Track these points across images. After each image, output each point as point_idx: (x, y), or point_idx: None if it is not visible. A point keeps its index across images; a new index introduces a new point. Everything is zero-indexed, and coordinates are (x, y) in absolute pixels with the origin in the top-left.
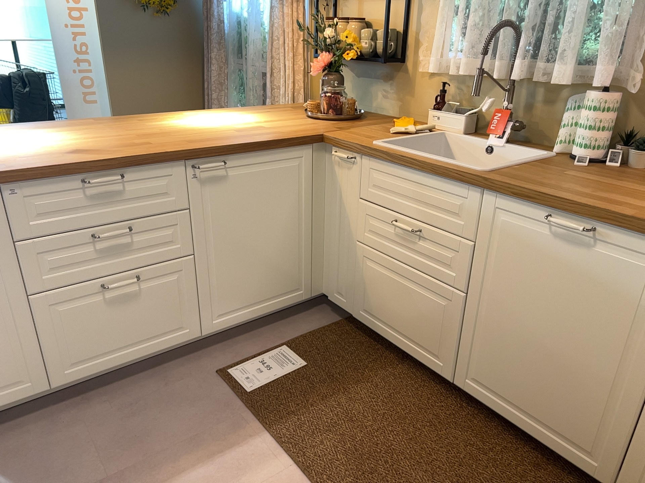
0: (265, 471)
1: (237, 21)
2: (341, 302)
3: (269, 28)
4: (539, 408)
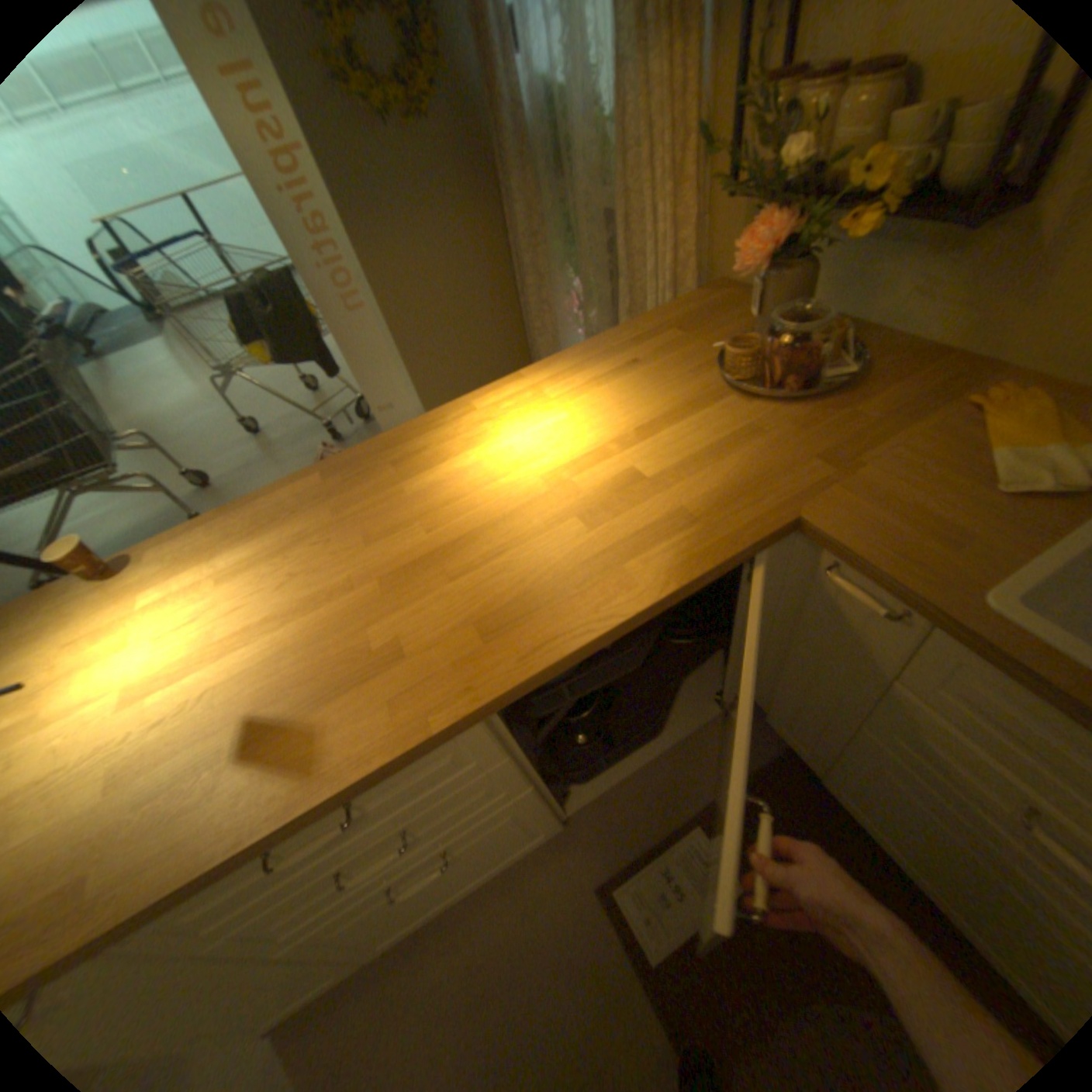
0: None
1: (544, 94)
2: (796, 748)
3: (614, 113)
4: None
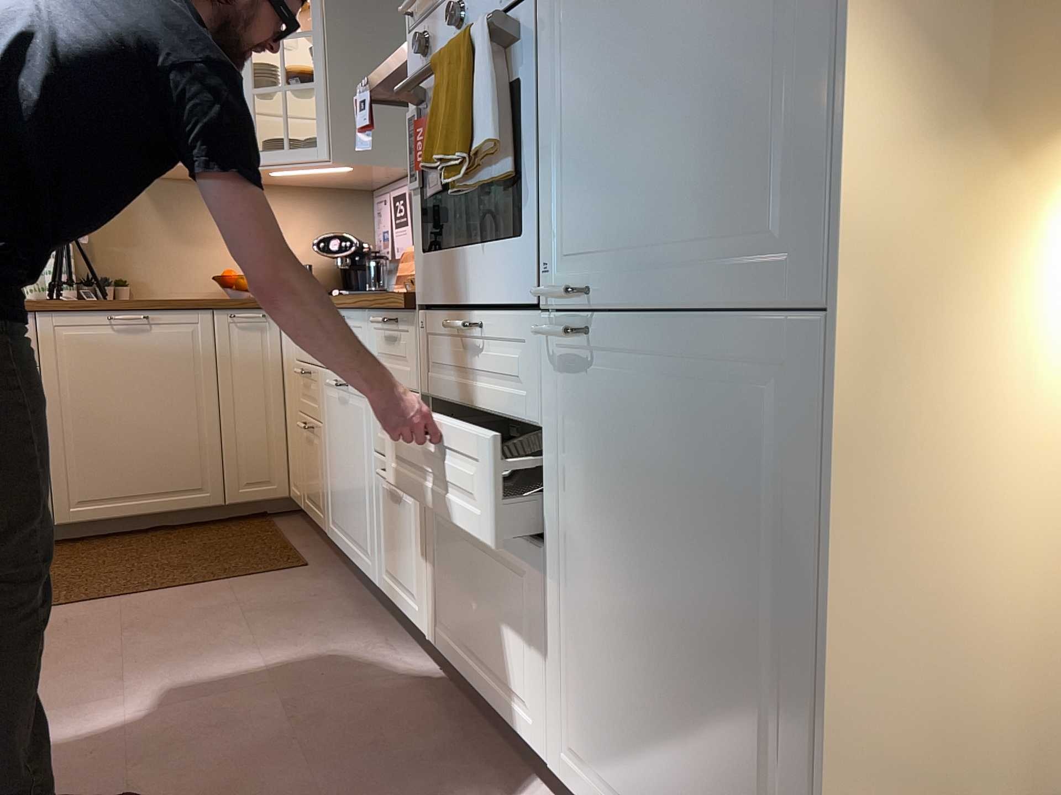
0: None
1: None
2: None
3: None
4: (151, 482)
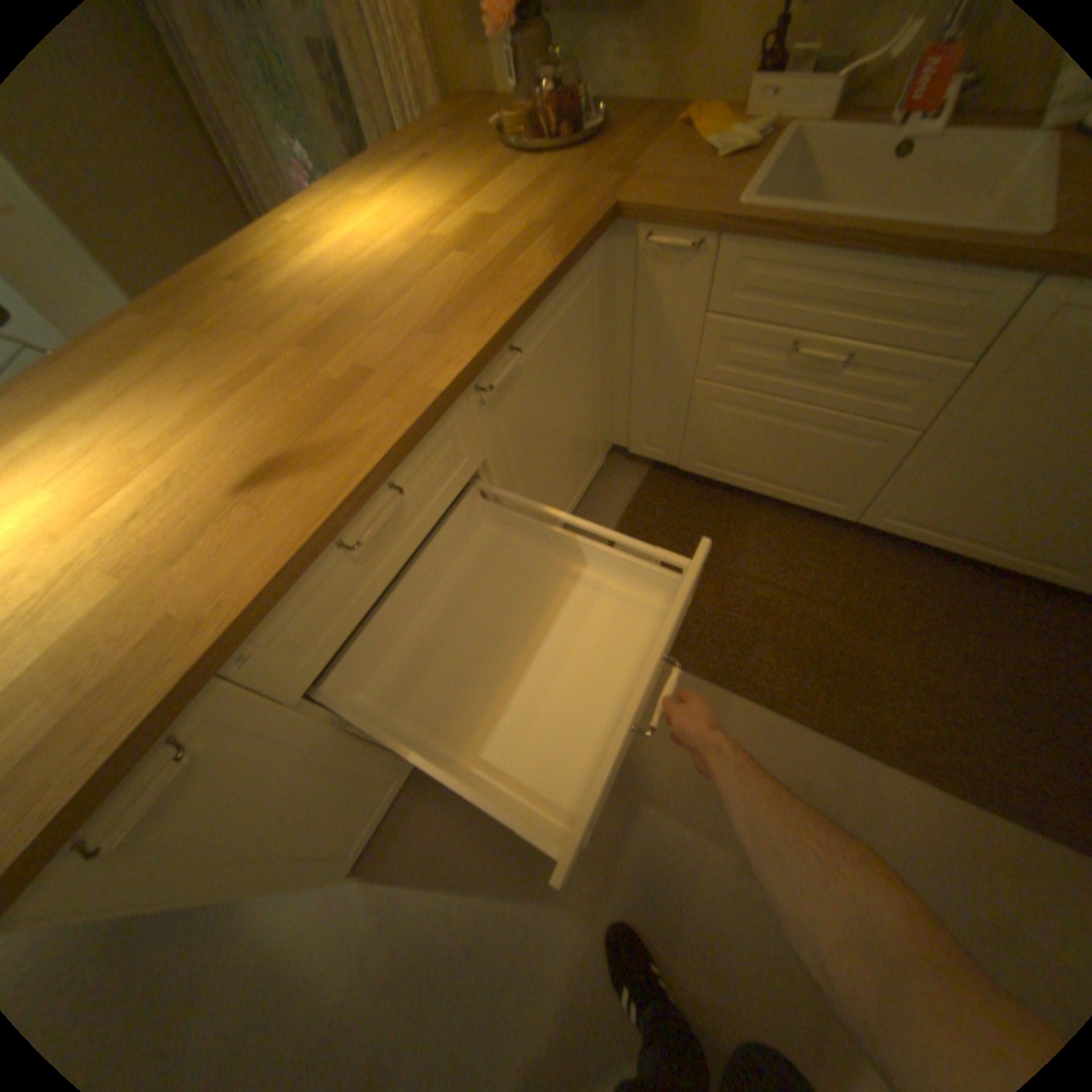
0: (730, 727)
1: None
2: (654, 455)
3: None
4: (1010, 539)
